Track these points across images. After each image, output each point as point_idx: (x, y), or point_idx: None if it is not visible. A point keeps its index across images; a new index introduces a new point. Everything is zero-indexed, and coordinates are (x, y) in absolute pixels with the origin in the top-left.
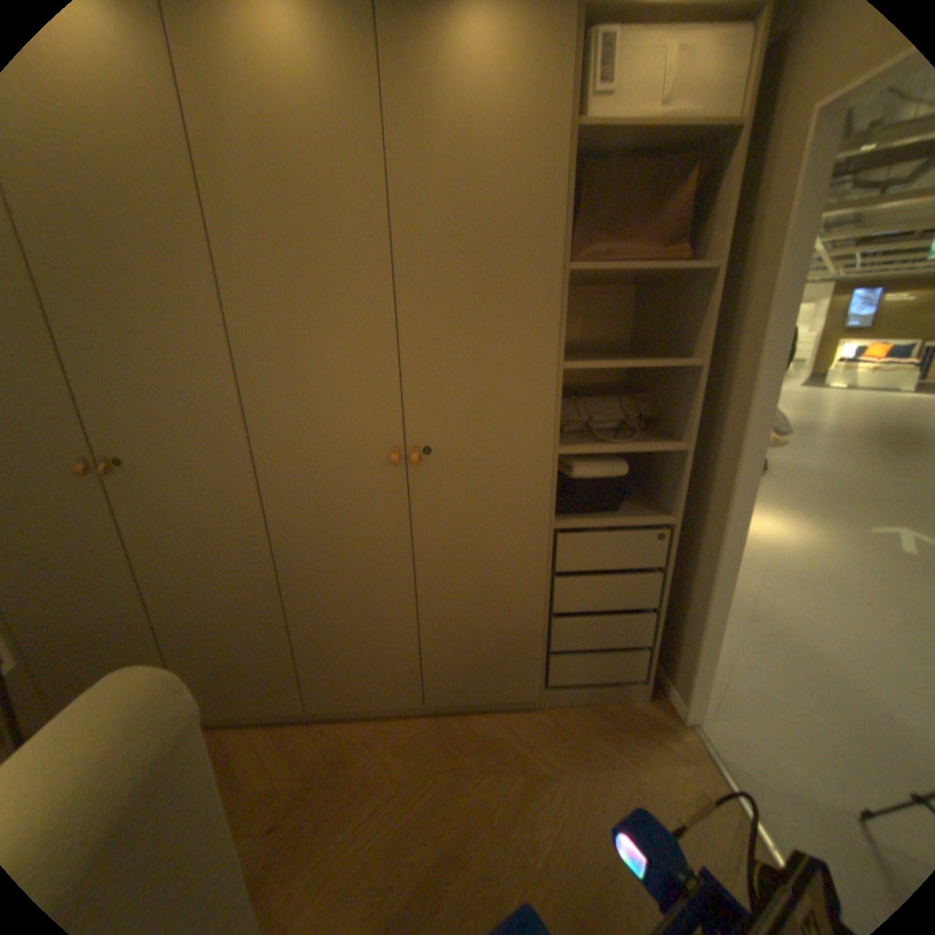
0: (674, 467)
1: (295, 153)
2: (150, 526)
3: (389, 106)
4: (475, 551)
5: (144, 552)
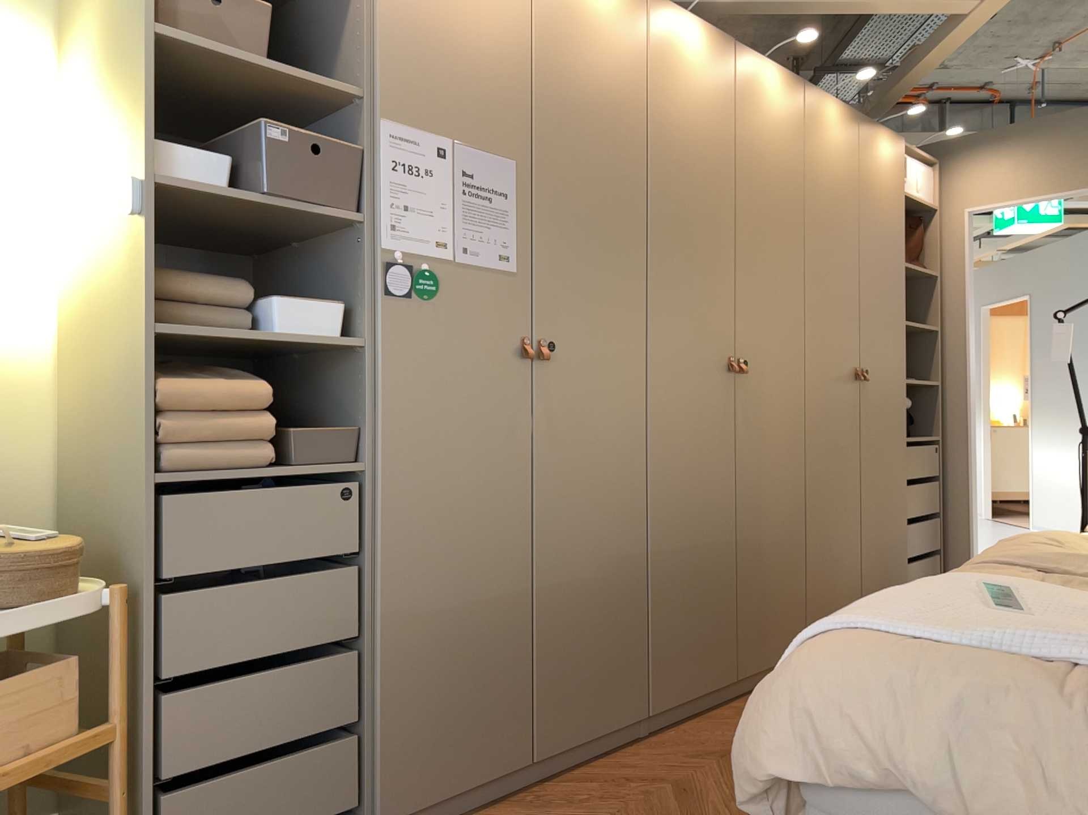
0: (920, 402)
1: (837, 176)
2: (755, 425)
3: (862, 165)
4: (883, 455)
5: (748, 453)
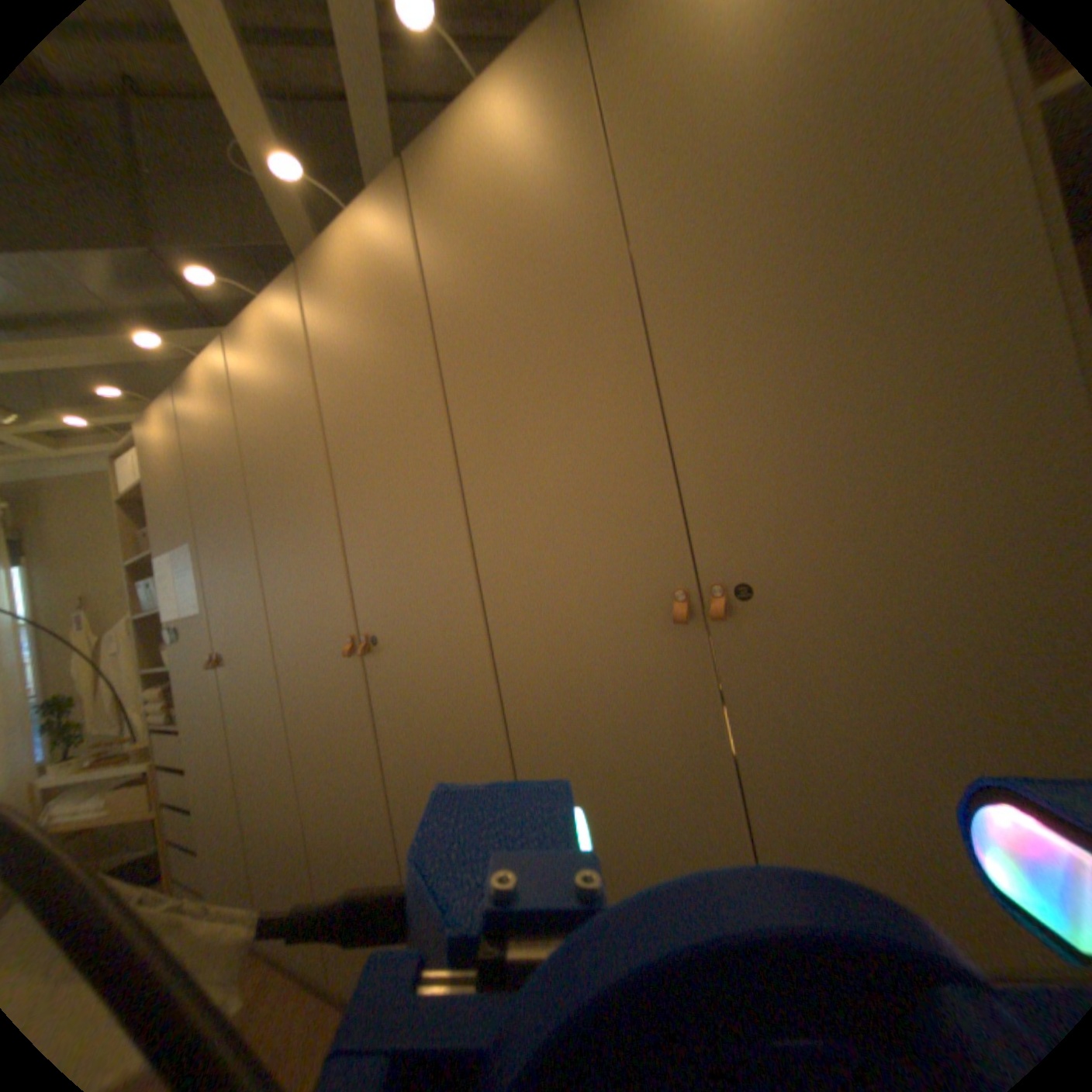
0: None
1: (509, 219)
2: (397, 721)
3: (608, 87)
4: (913, 843)
5: (392, 757)
